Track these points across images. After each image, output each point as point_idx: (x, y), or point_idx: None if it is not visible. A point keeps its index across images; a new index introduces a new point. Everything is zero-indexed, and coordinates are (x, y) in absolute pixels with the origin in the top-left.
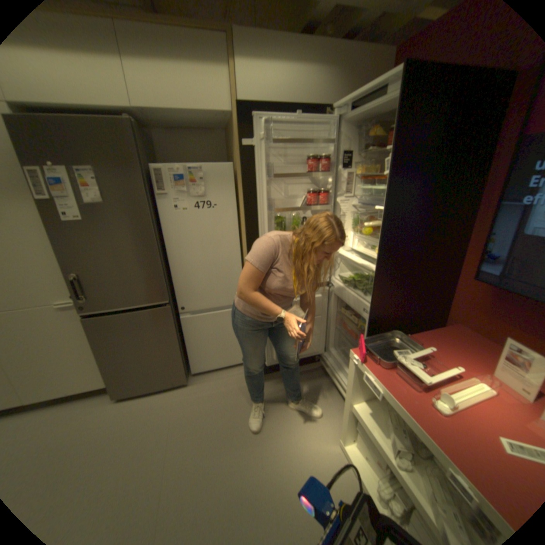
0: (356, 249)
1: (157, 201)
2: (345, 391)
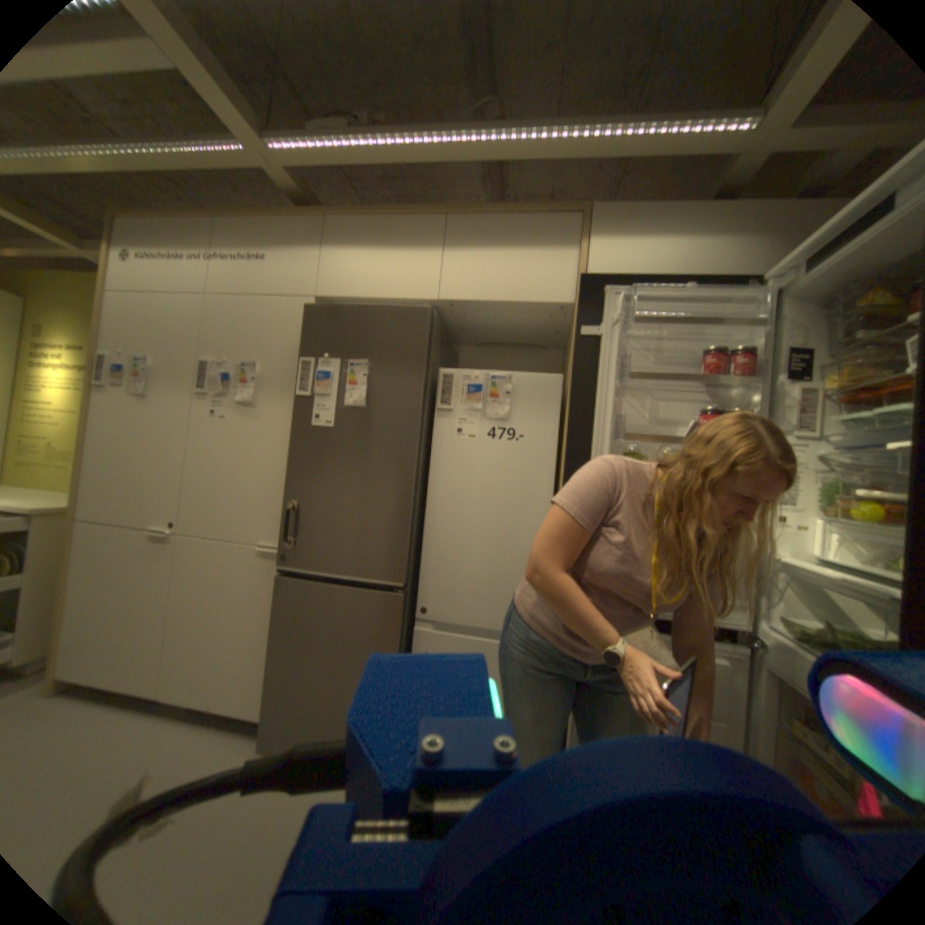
0: (837, 561)
1: (436, 421)
2: None
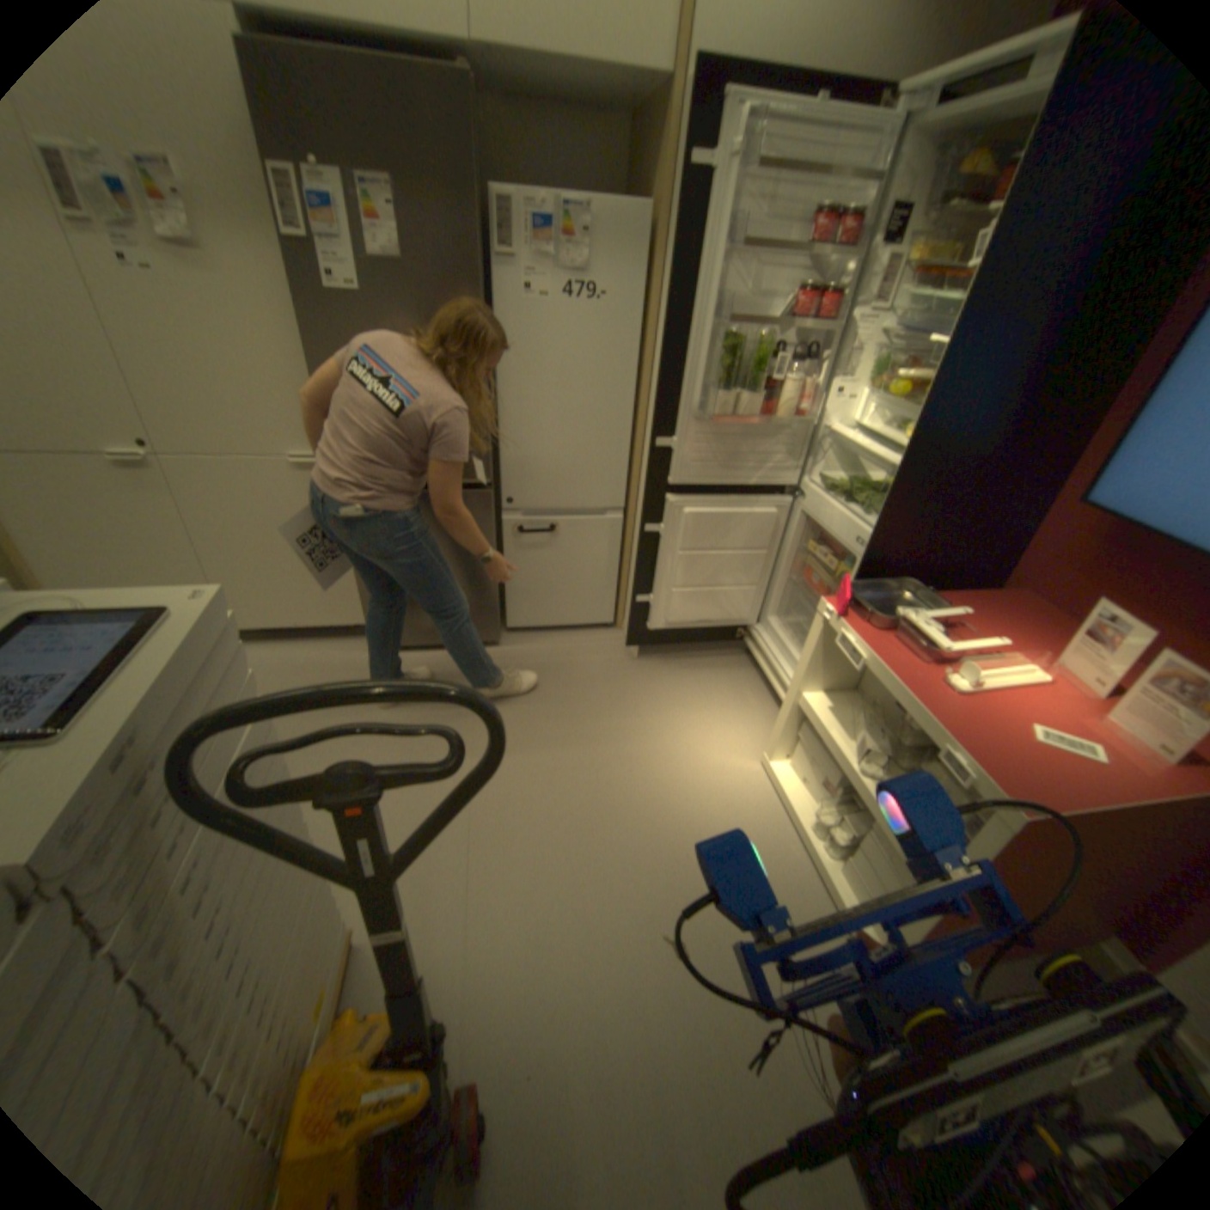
0: (868, 426)
1: (492, 268)
2: (786, 686)
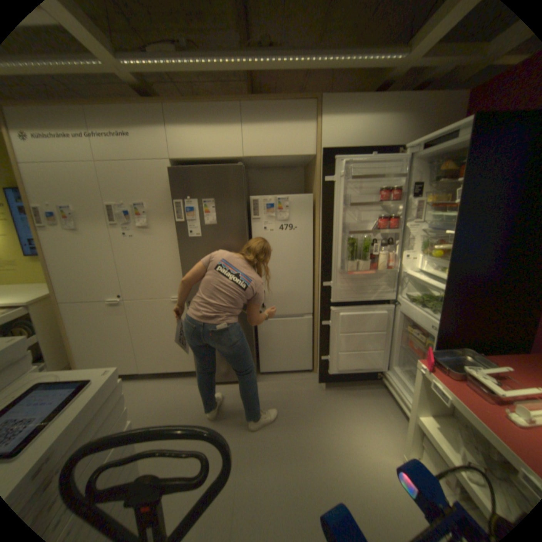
0: (425, 271)
1: (251, 223)
2: (410, 410)
